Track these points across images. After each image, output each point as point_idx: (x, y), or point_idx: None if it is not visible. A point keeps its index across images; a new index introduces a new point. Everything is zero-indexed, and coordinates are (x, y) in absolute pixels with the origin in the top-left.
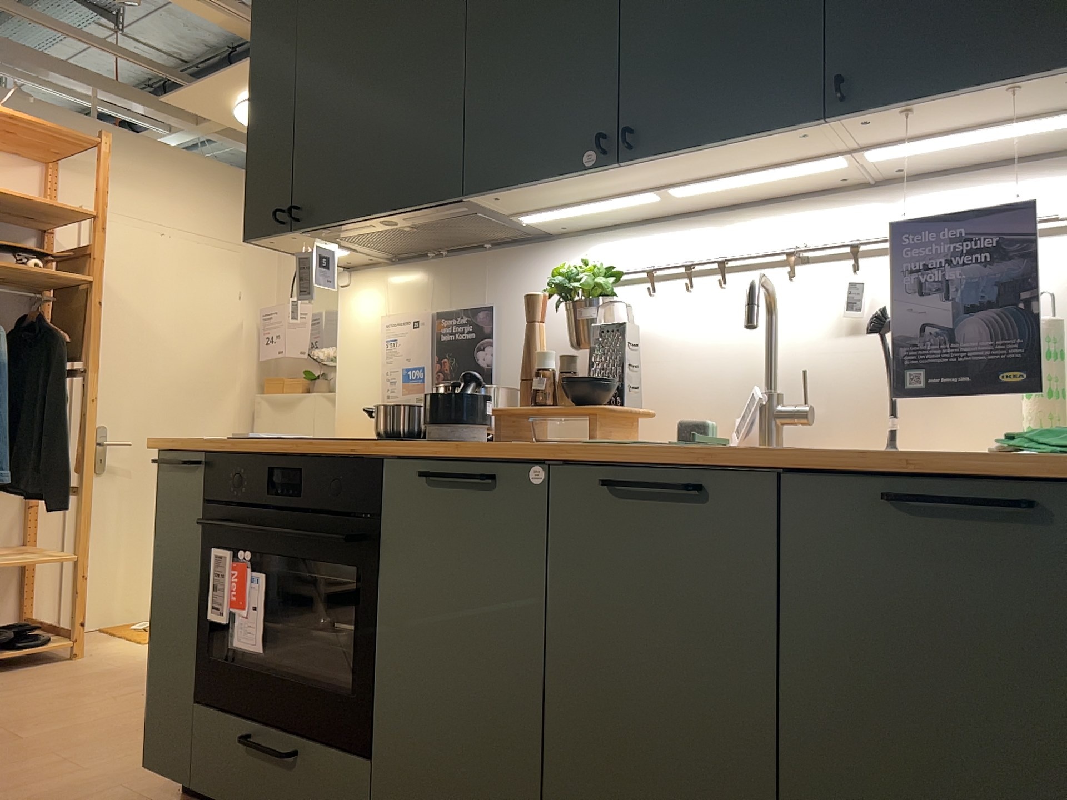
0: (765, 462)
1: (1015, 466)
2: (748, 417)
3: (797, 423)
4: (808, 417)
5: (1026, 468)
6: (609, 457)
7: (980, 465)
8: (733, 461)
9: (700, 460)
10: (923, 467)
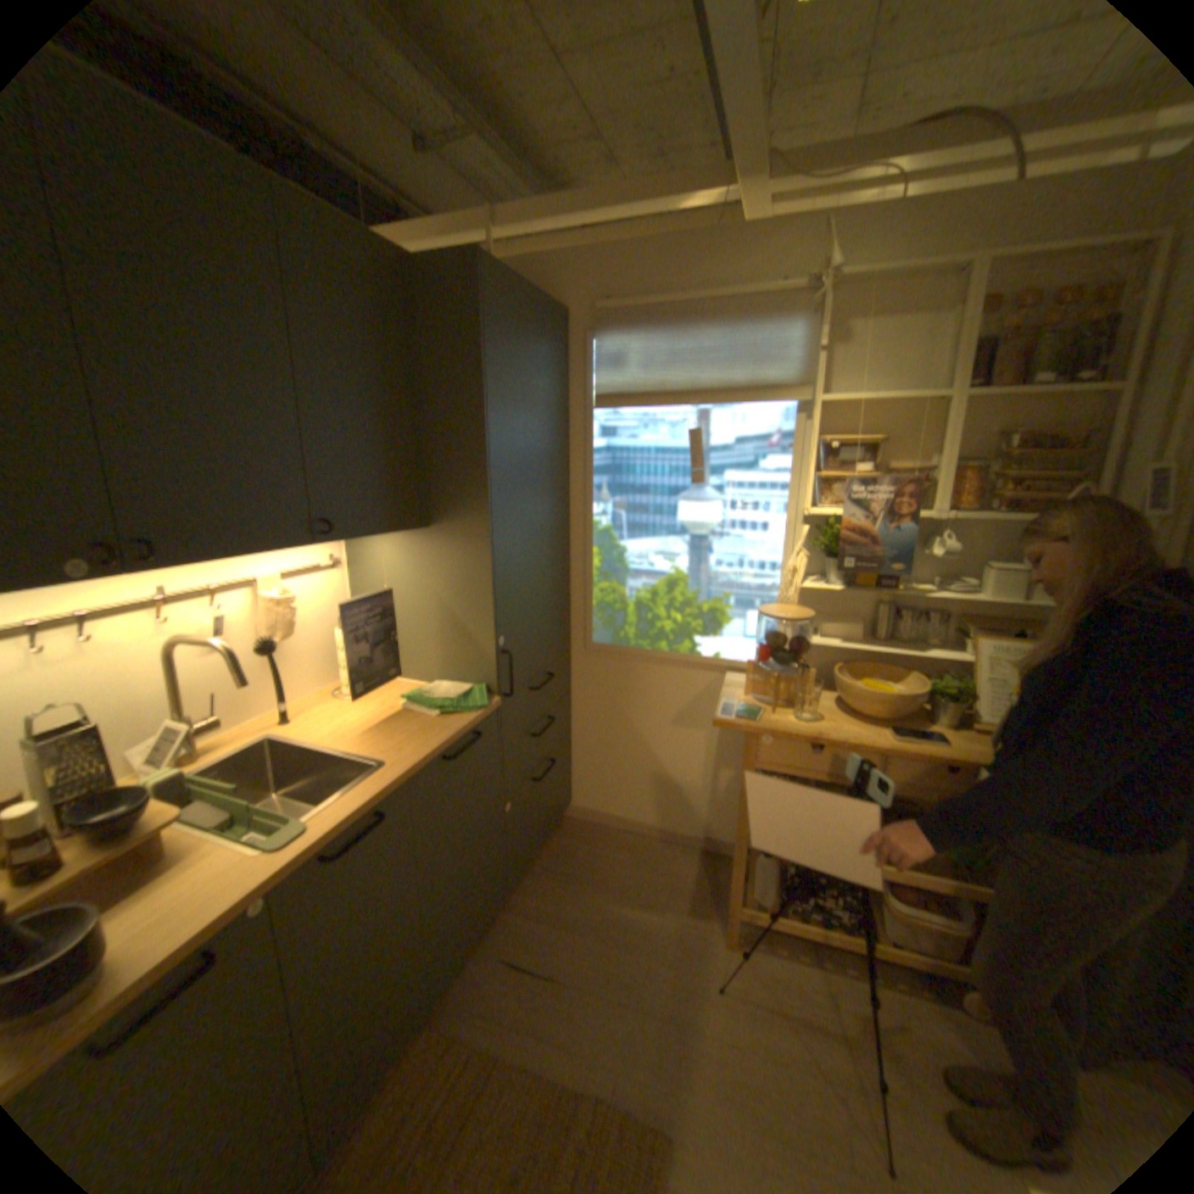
0: (406, 778)
1: (474, 724)
2: (159, 748)
3: (202, 733)
4: (213, 726)
5: (468, 722)
6: (323, 842)
7: (457, 727)
8: (391, 788)
9: (376, 800)
10: (453, 740)
